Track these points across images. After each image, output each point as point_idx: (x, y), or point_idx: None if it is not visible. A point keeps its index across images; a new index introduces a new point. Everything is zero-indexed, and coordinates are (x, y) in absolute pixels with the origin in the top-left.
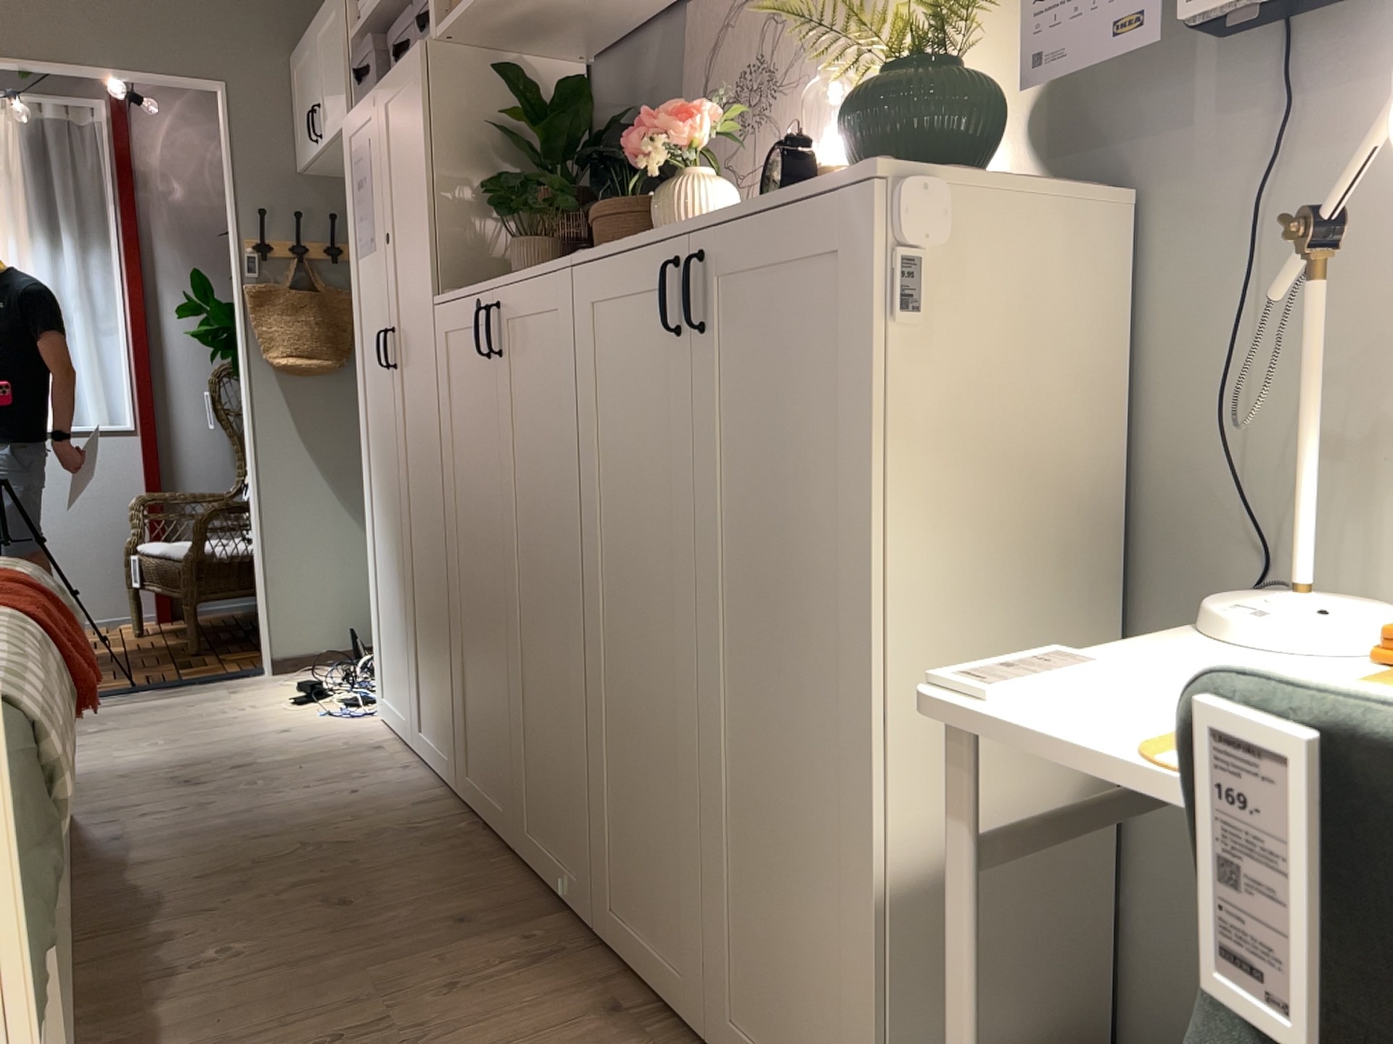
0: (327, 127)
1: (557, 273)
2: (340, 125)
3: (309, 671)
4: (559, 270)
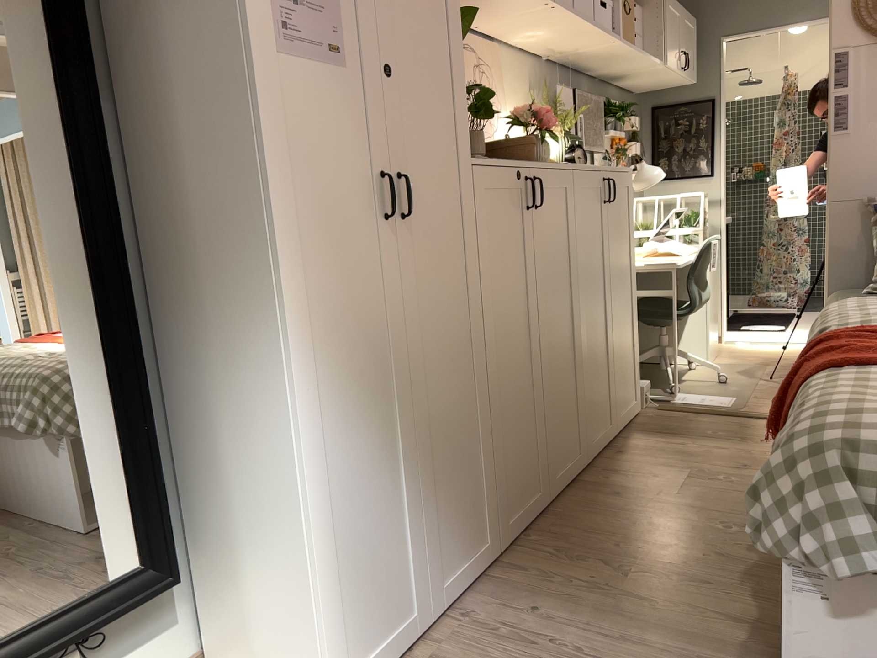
0: None
1: (568, 170)
2: None
3: None
4: (567, 168)
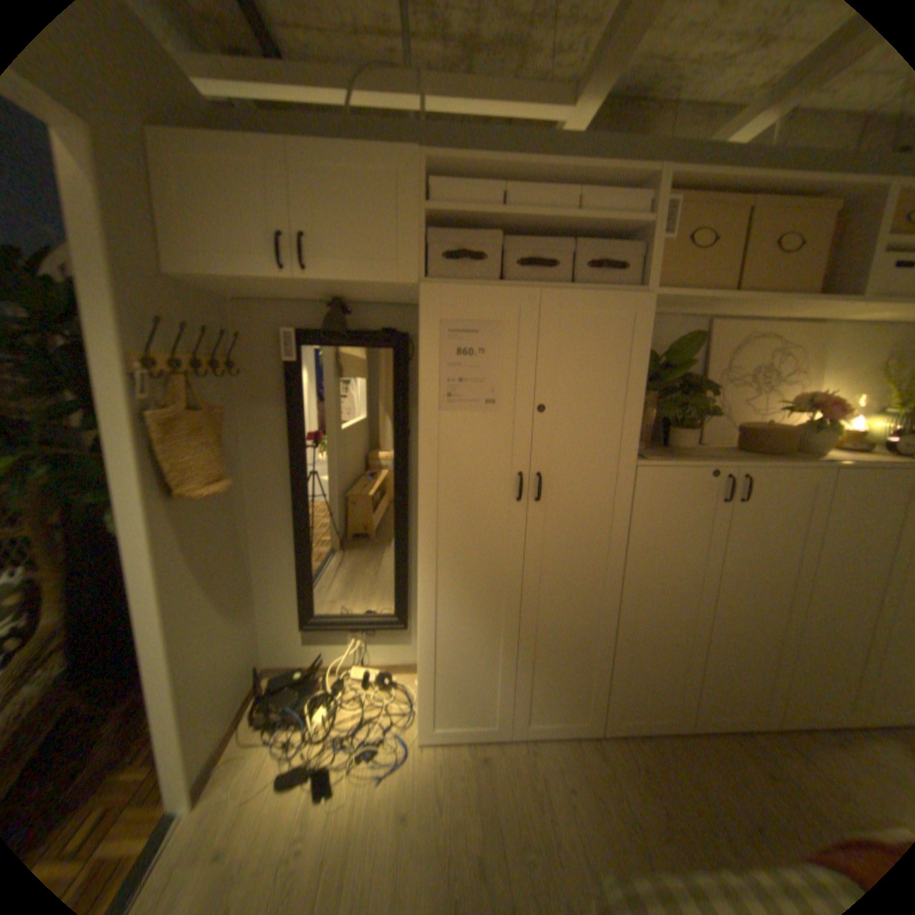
0: (336, 269)
1: (825, 470)
2: (393, 282)
3: (223, 771)
4: (825, 469)
